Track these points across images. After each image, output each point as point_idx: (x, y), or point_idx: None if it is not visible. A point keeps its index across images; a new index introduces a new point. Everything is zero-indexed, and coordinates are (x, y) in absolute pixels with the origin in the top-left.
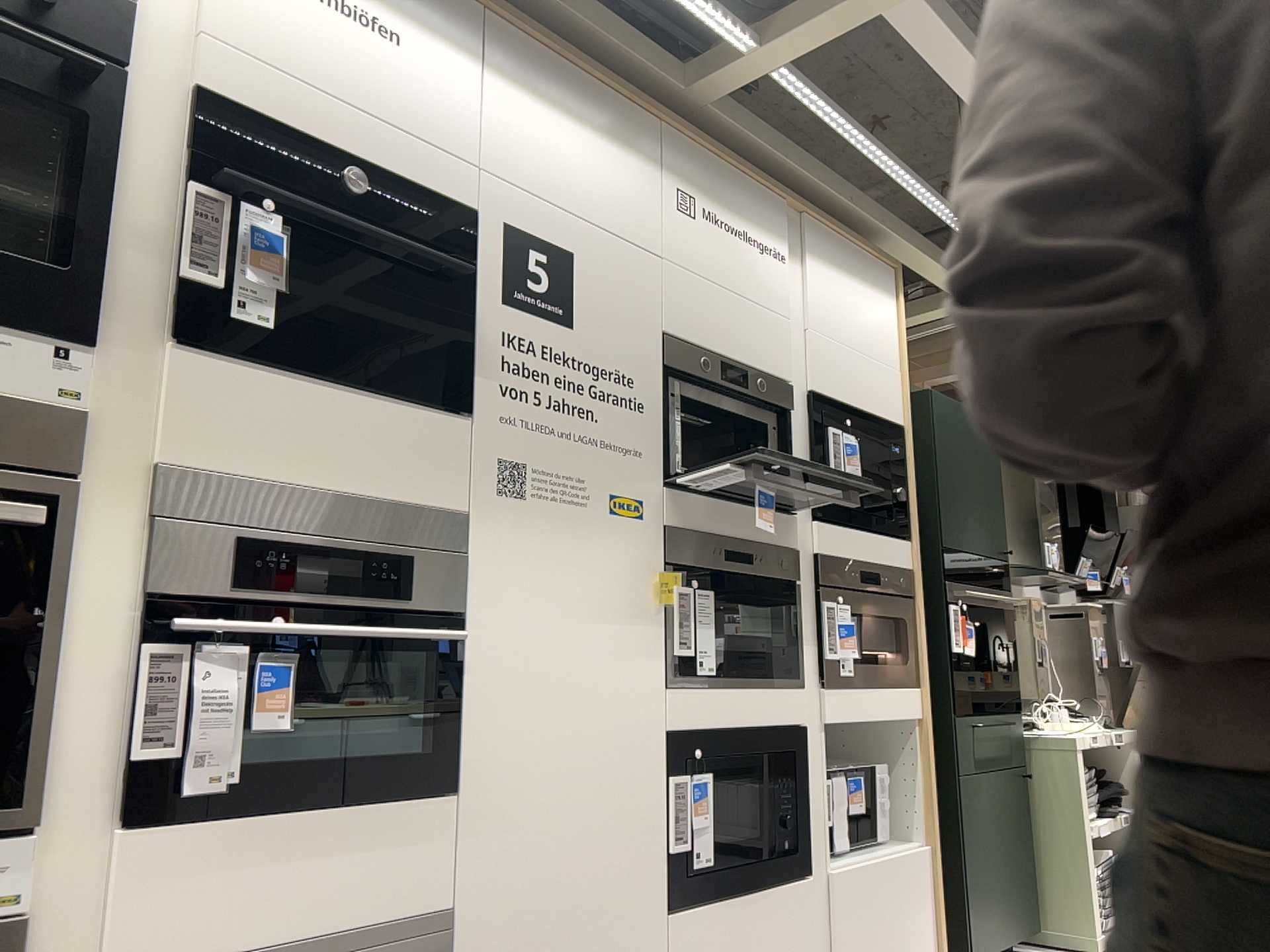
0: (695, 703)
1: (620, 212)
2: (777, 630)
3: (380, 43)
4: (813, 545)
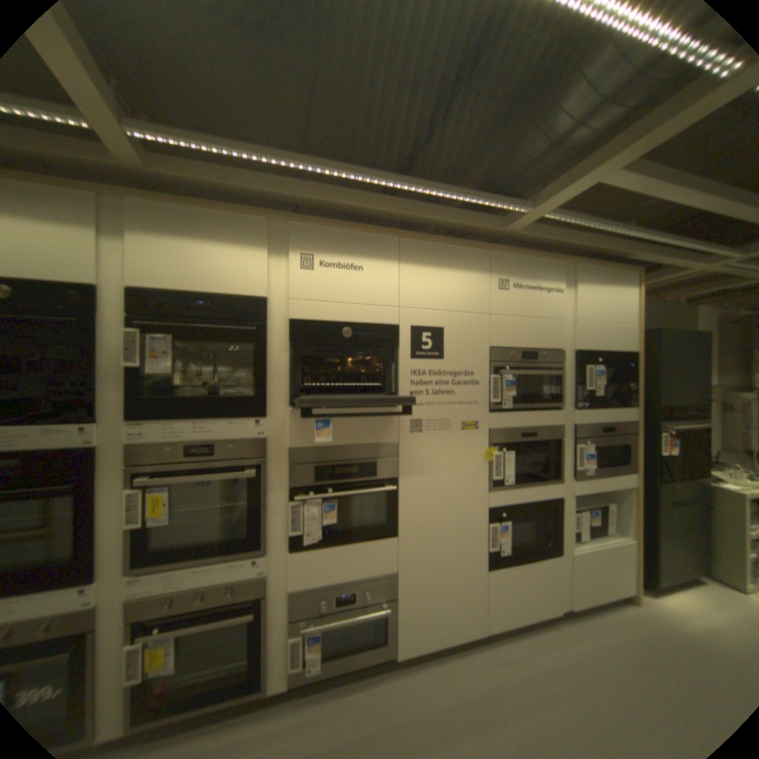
0: (503, 496)
1: (467, 301)
2: (549, 461)
3: (353, 273)
4: (574, 420)
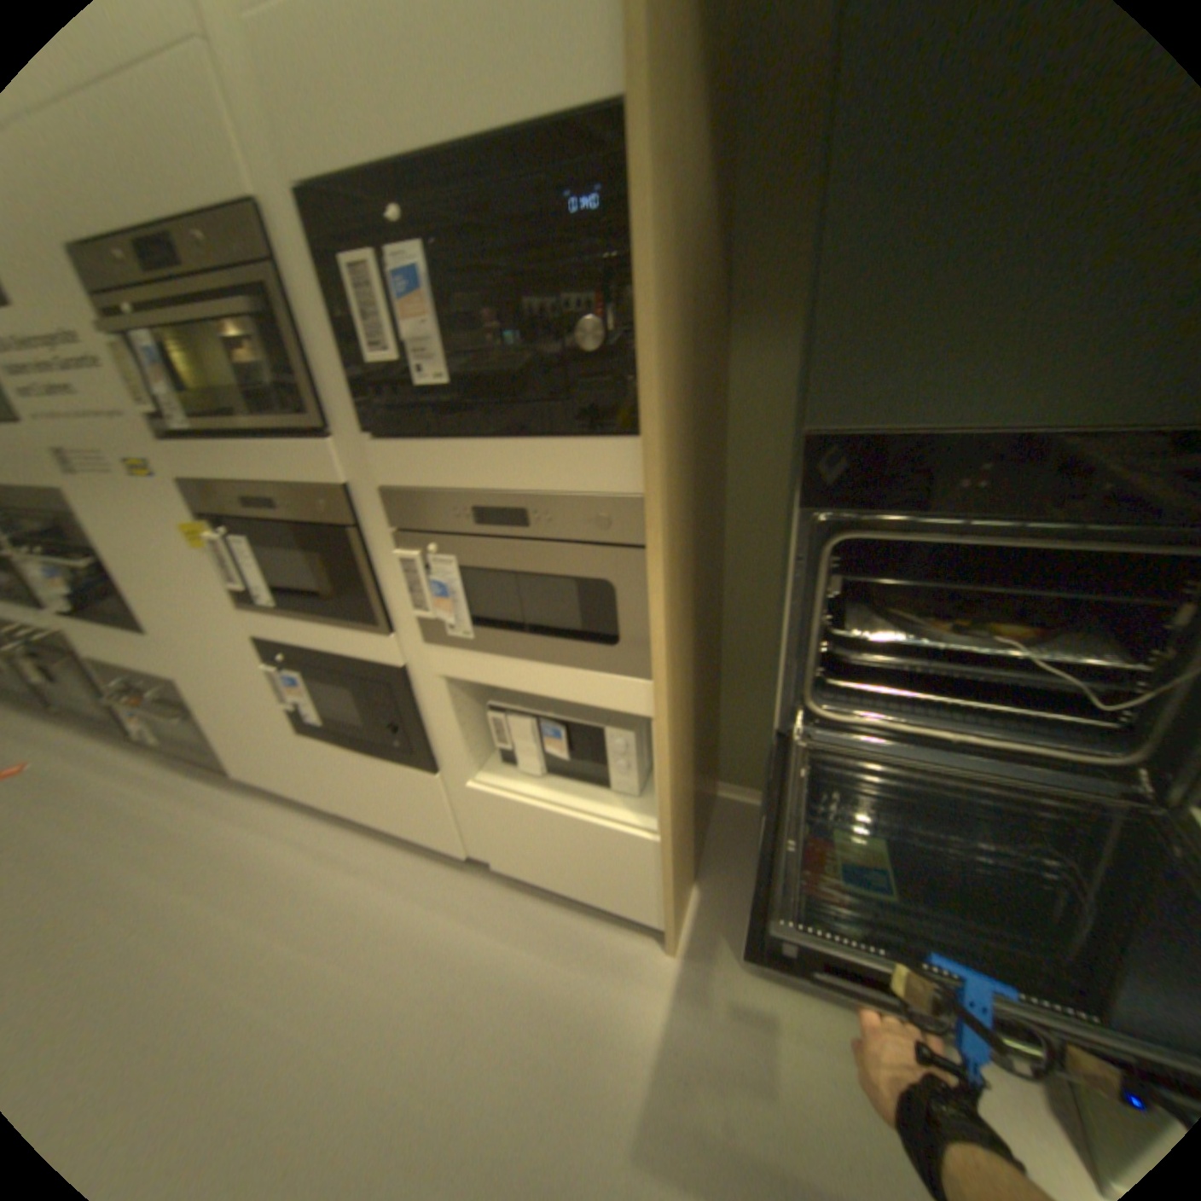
0: (257, 626)
1: None
2: (329, 578)
3: None
4: (370, 473)
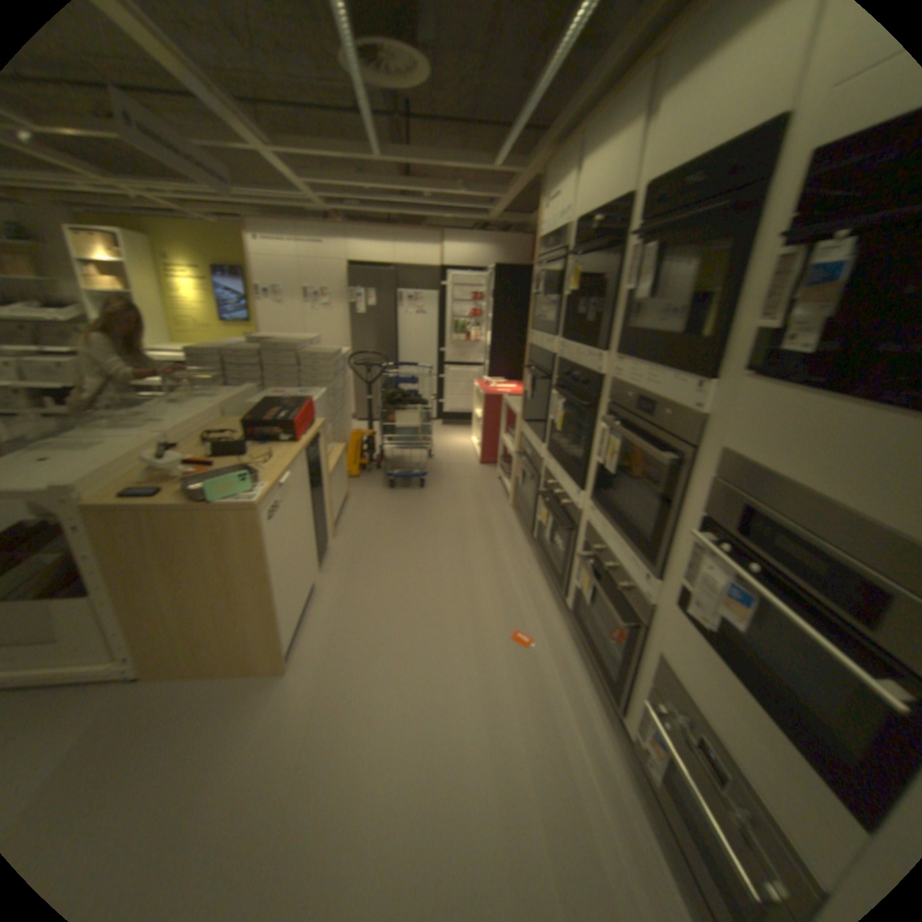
0: None
1: None
2: None
3: None
4: None
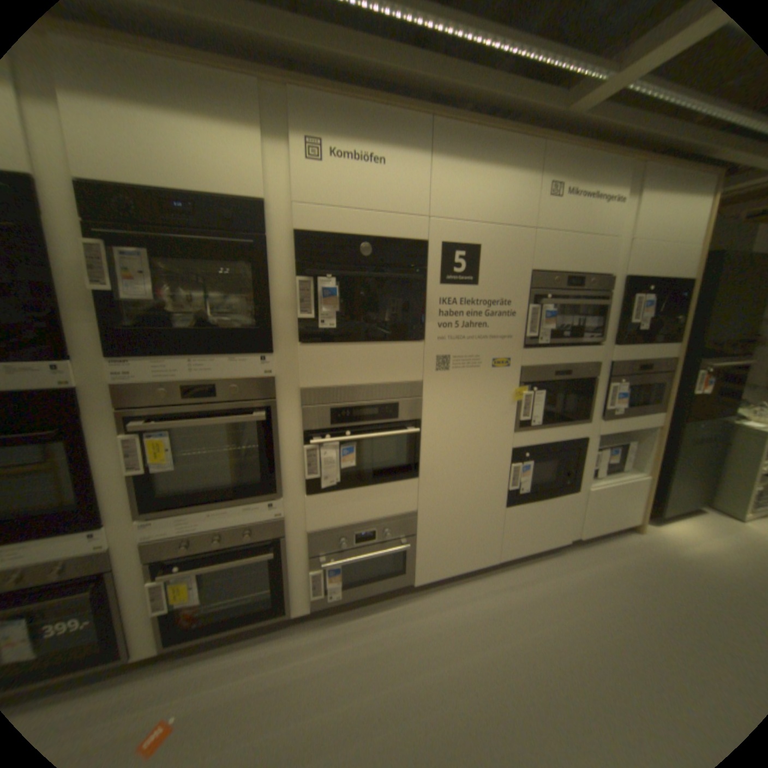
0: (529, 436)
1: (511, 210)
2: (580, 400)
3: (373, 166)
4: (612, 356)
